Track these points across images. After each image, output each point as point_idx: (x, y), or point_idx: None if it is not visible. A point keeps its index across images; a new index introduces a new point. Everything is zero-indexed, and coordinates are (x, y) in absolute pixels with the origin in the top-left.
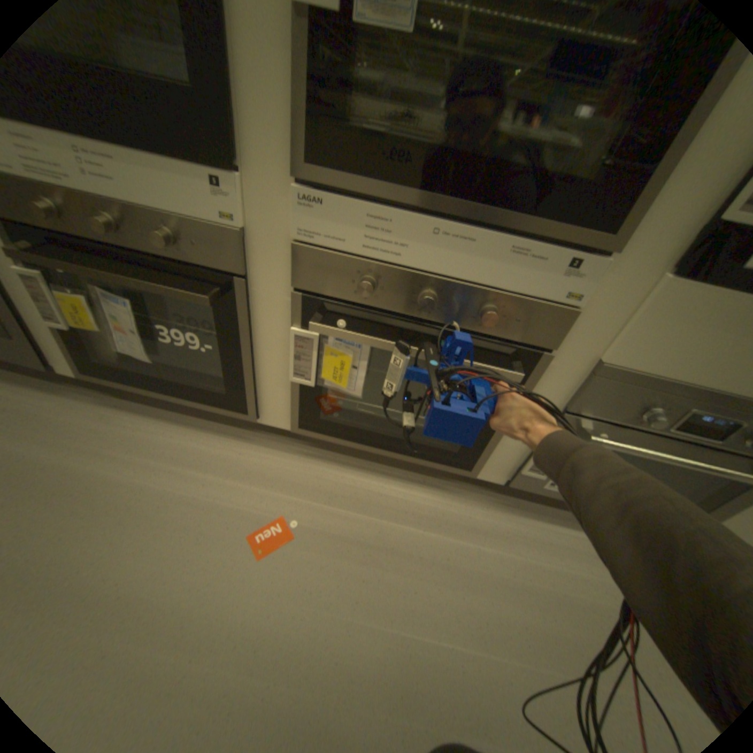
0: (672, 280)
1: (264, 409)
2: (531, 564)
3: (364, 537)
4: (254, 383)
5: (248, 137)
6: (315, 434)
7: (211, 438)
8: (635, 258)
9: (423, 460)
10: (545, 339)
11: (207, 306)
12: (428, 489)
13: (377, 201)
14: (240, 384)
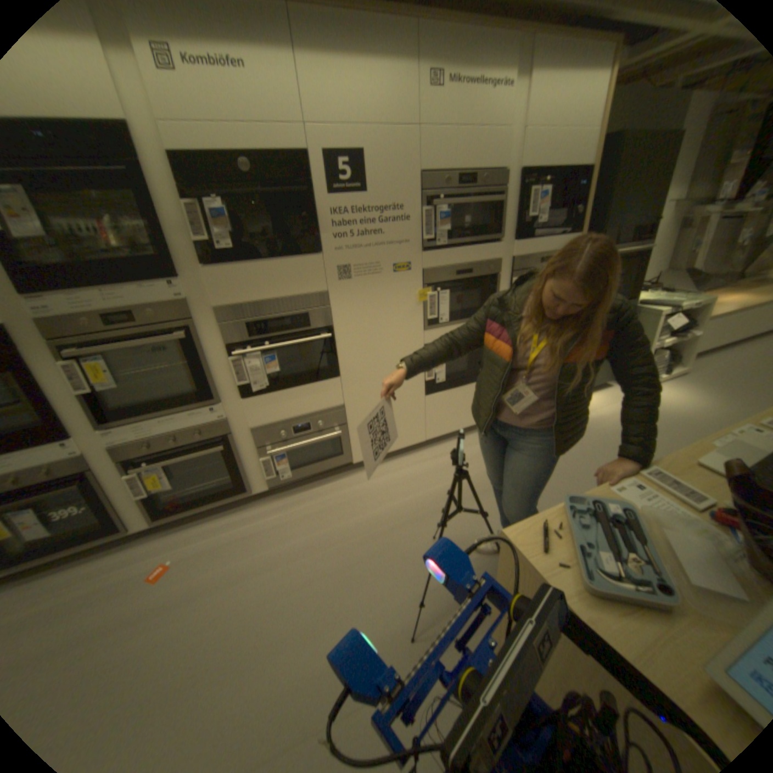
0: (242, 402)
1: (127, 525)
2: (288, 514)
3: (206, 549)
4: (115, 515)
5: (70, 428)
6: (164, 523)
7: (103, 560)
8: (228, 401)
9: (222, 501)
10: (222, 433)
11: (75, 491)
12: (236, 514)
13: (131, 424)
14: (107, 519)
